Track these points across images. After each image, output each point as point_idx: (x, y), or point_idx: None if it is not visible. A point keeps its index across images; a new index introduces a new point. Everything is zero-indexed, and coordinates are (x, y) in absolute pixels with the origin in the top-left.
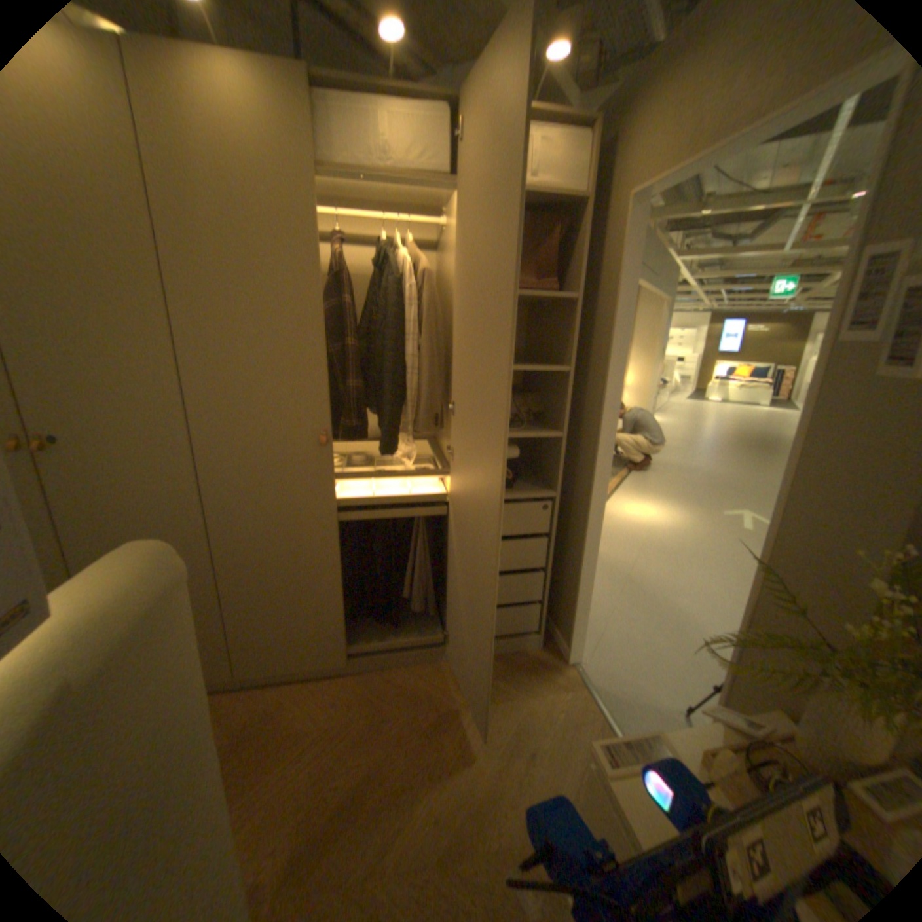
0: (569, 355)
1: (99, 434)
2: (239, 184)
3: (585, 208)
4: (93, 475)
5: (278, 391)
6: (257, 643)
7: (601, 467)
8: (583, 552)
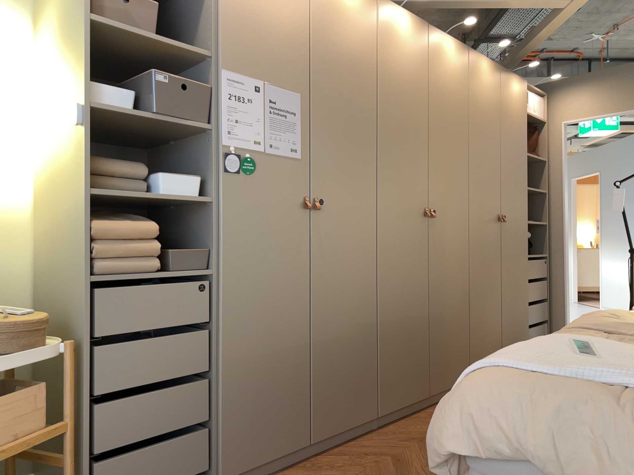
0: (541, 185)
1: (448, 209)
2: (487, 103)
3: (541, 126)
4: (444, 232)
5: (491, 192)
6: (478, 346)
7: (565, 235)
8: (560, 283)
